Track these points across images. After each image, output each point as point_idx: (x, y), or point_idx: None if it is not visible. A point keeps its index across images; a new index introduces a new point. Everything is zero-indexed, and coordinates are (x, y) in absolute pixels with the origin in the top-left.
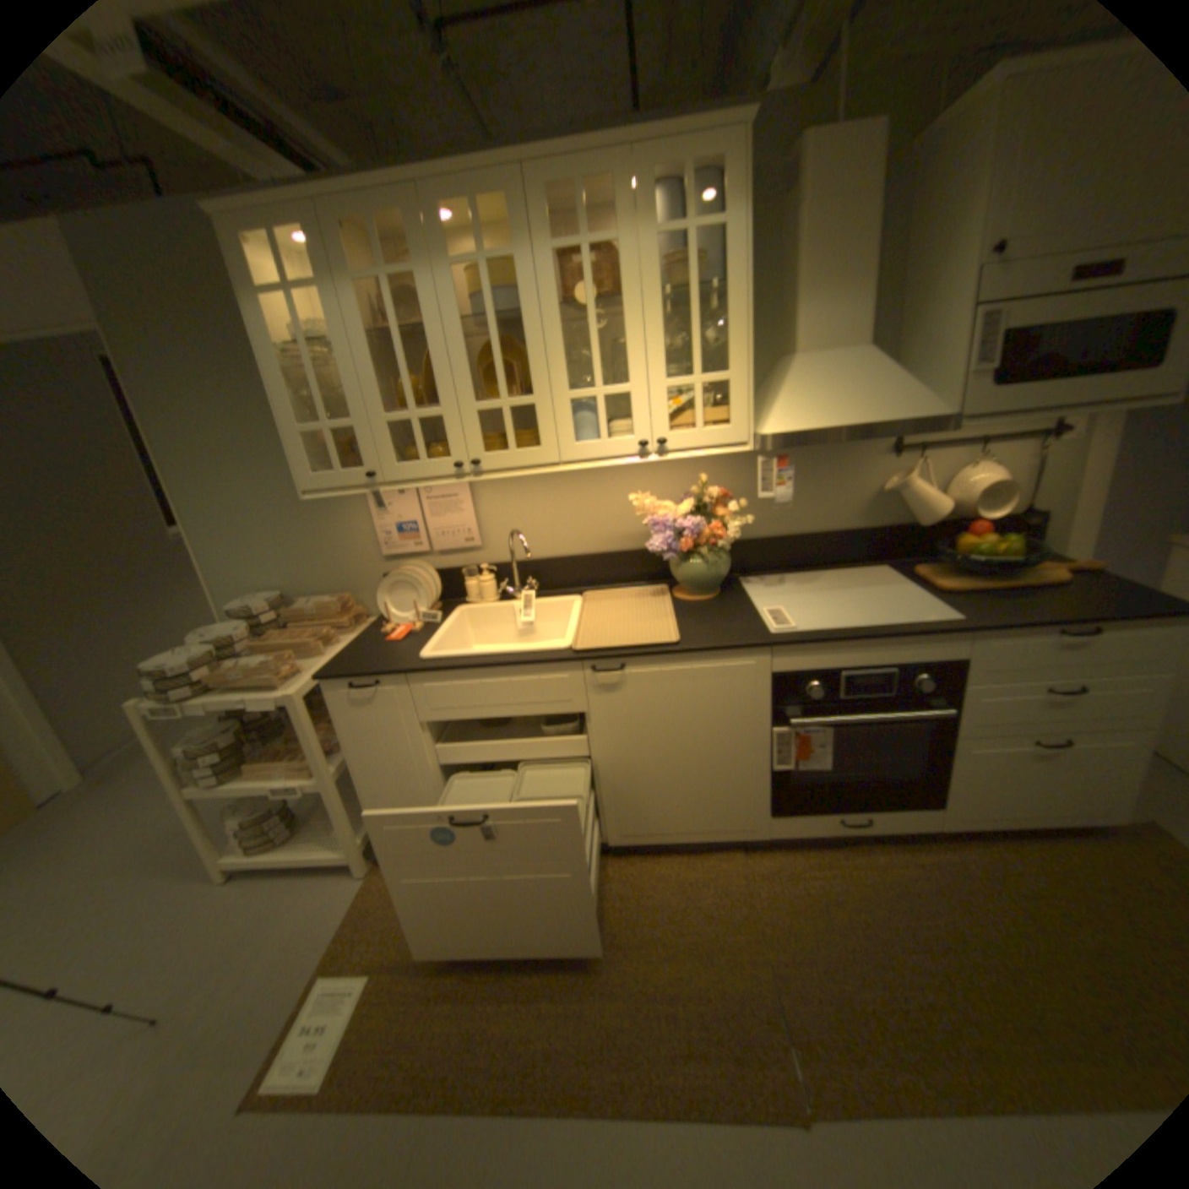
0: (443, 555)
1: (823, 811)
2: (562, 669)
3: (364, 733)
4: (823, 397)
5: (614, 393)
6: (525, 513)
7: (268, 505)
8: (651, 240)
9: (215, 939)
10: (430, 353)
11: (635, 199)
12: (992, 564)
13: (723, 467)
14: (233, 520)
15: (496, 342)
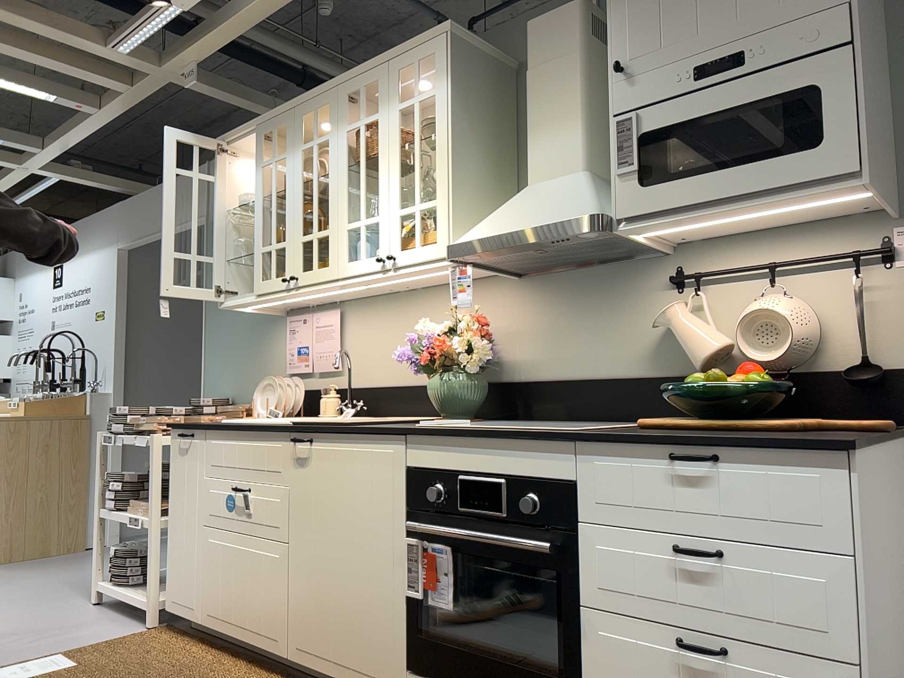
0: (319, 377)
1: (451, 677)
2: (277, 437)
3: (179, 478)
4: (508, 214)
5: (368, 222)
6: (371, 343)
7: (242, 330)
8: (394, 115)
9: (55, 621)
10: (287, 206)
11: (387, 93)
12: (703, 399)
13: (512, 303)
14: (225, 340)
15: (314, 194)
